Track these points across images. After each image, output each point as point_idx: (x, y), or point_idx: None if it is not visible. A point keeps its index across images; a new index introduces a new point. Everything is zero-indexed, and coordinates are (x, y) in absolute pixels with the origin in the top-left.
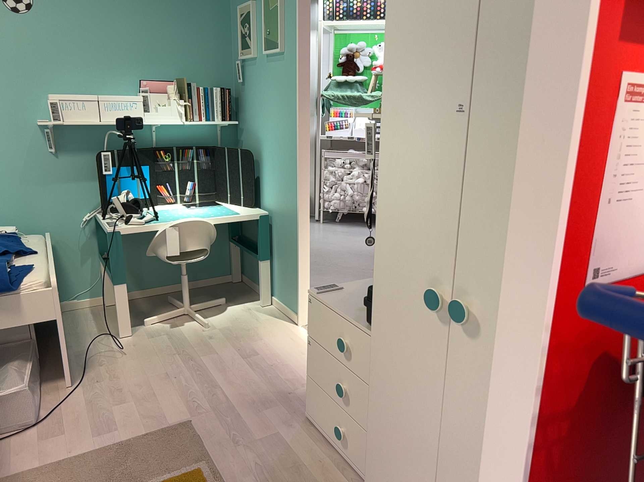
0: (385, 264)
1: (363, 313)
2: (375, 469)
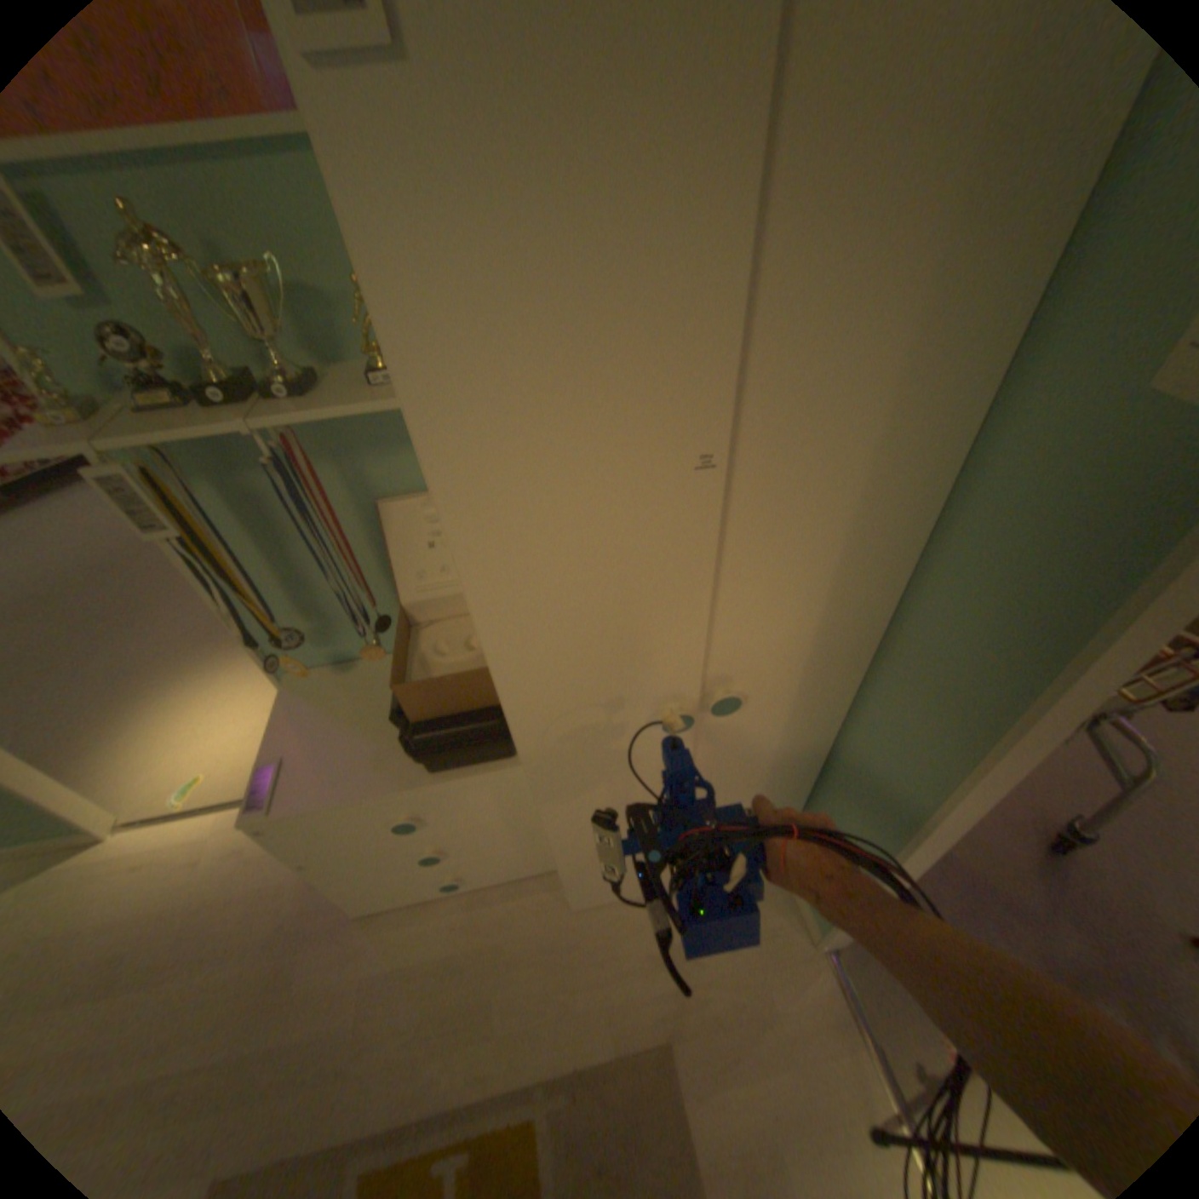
0: (542, 726)
1: (391, 766)
2: (579, 876)
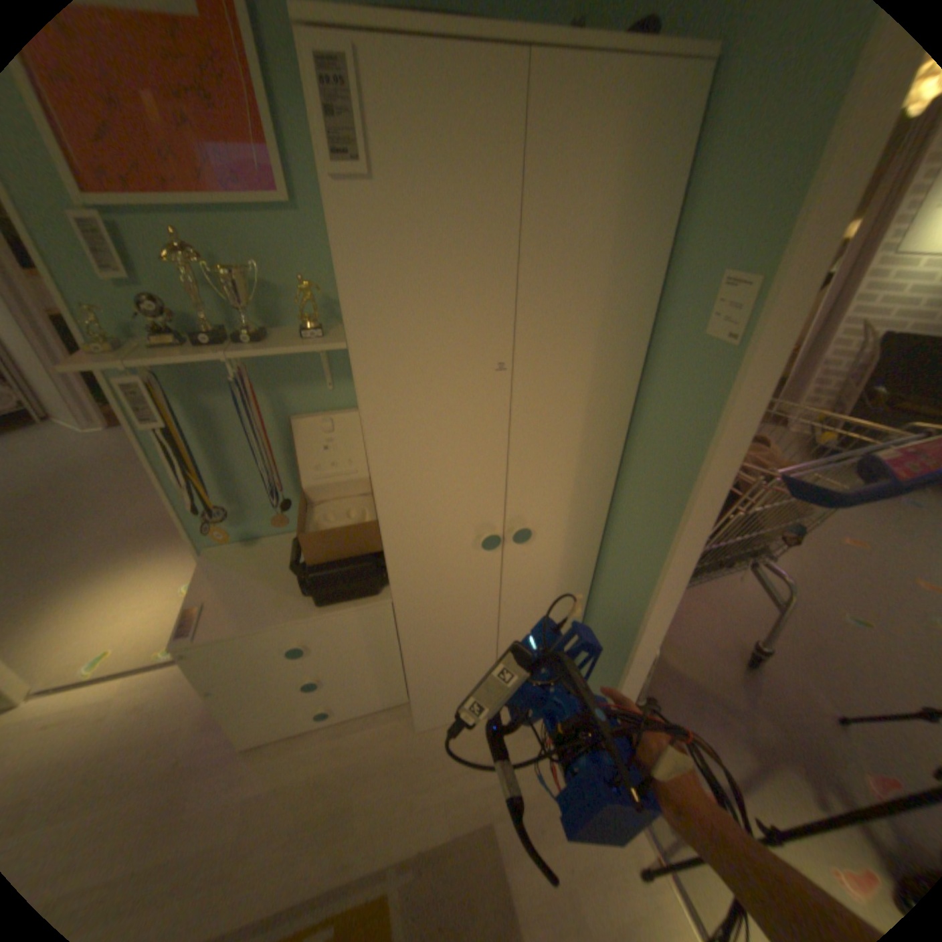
0: (405, 548)
1: (287, 605)
2: (423, 693)
